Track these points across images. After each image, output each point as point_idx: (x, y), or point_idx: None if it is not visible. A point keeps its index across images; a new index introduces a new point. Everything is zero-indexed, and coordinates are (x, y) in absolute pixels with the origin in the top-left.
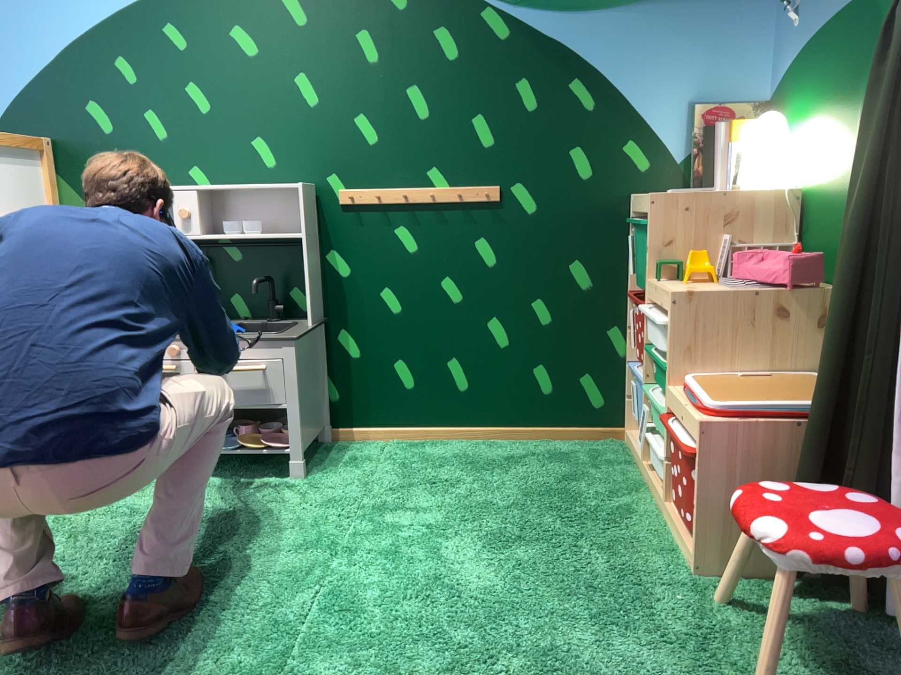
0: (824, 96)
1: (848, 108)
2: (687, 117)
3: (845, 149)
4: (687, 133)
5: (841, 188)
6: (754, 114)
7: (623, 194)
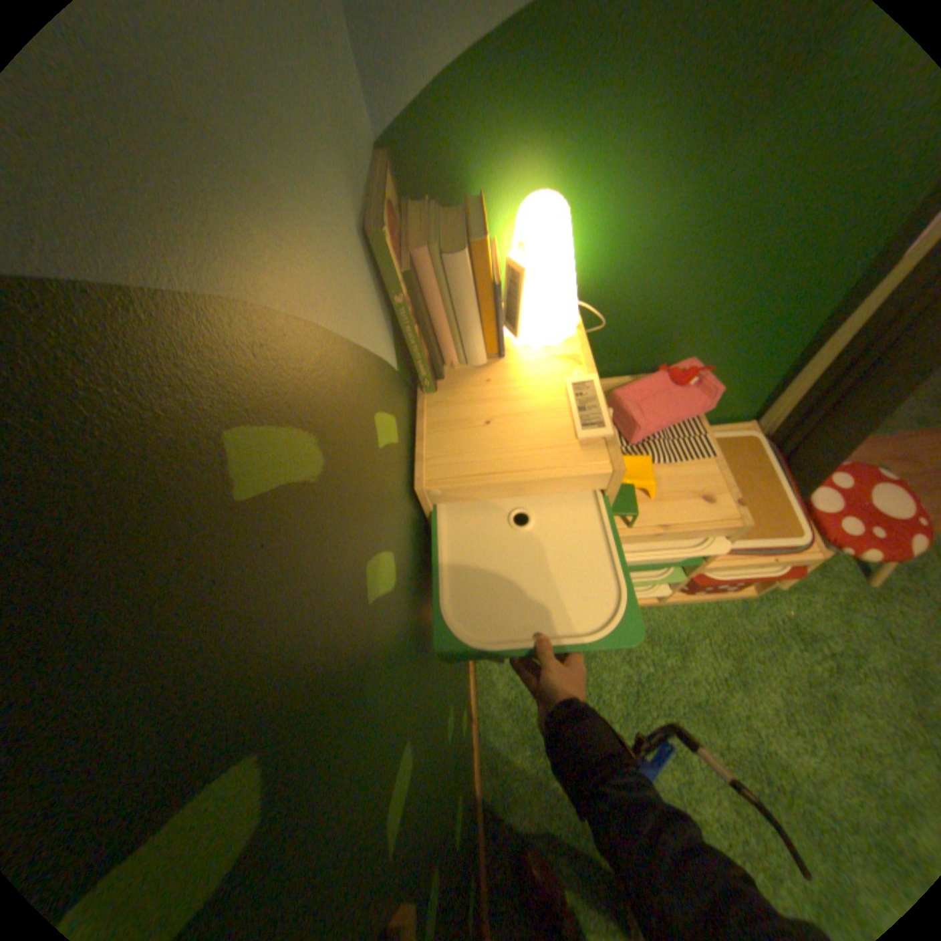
0: (634, 137)
1: (714, 162)
2: (371, 260)
3: (692, 225)
4: (382, 297)
5: (674, 276)
6: (396, 183)
7: (413, 499)
